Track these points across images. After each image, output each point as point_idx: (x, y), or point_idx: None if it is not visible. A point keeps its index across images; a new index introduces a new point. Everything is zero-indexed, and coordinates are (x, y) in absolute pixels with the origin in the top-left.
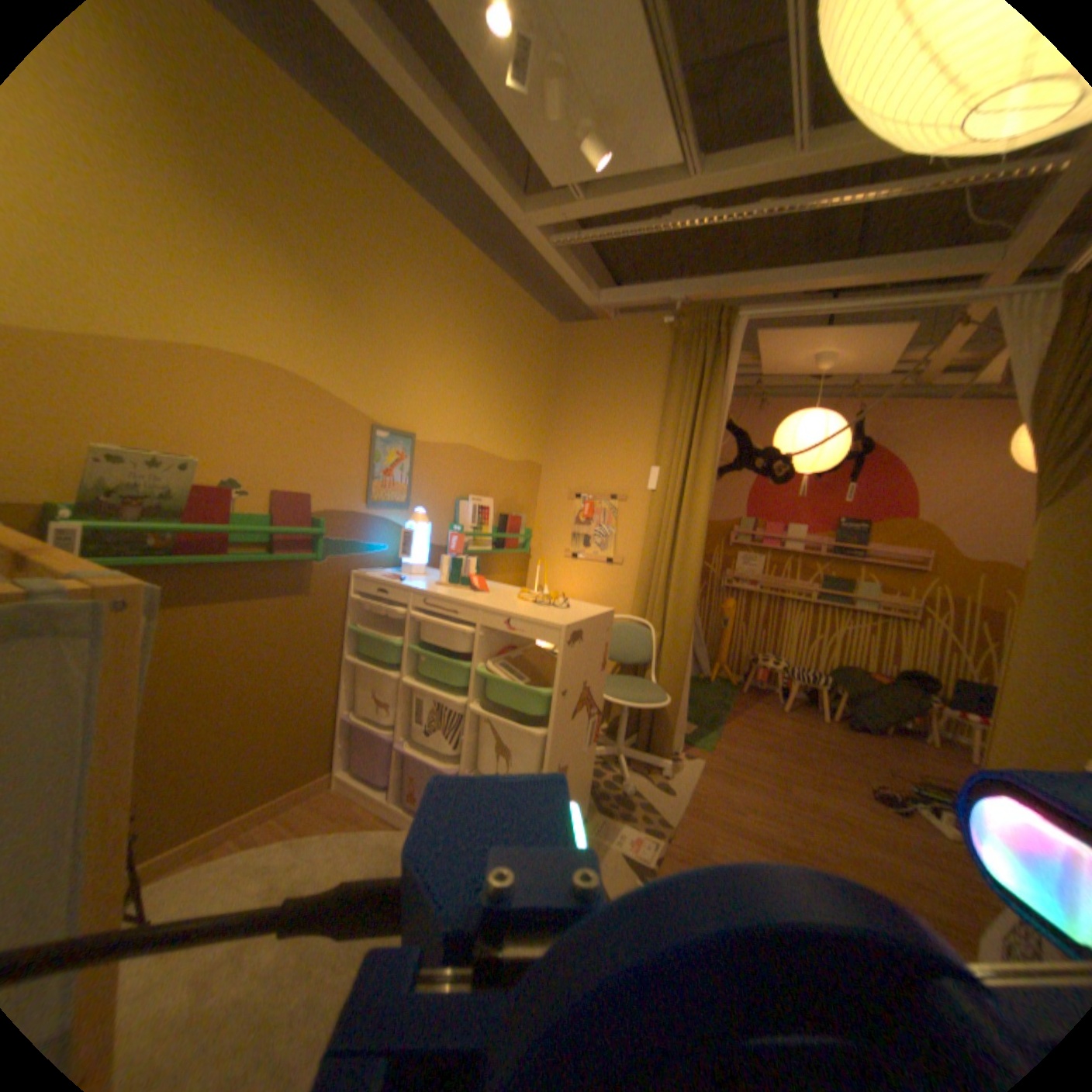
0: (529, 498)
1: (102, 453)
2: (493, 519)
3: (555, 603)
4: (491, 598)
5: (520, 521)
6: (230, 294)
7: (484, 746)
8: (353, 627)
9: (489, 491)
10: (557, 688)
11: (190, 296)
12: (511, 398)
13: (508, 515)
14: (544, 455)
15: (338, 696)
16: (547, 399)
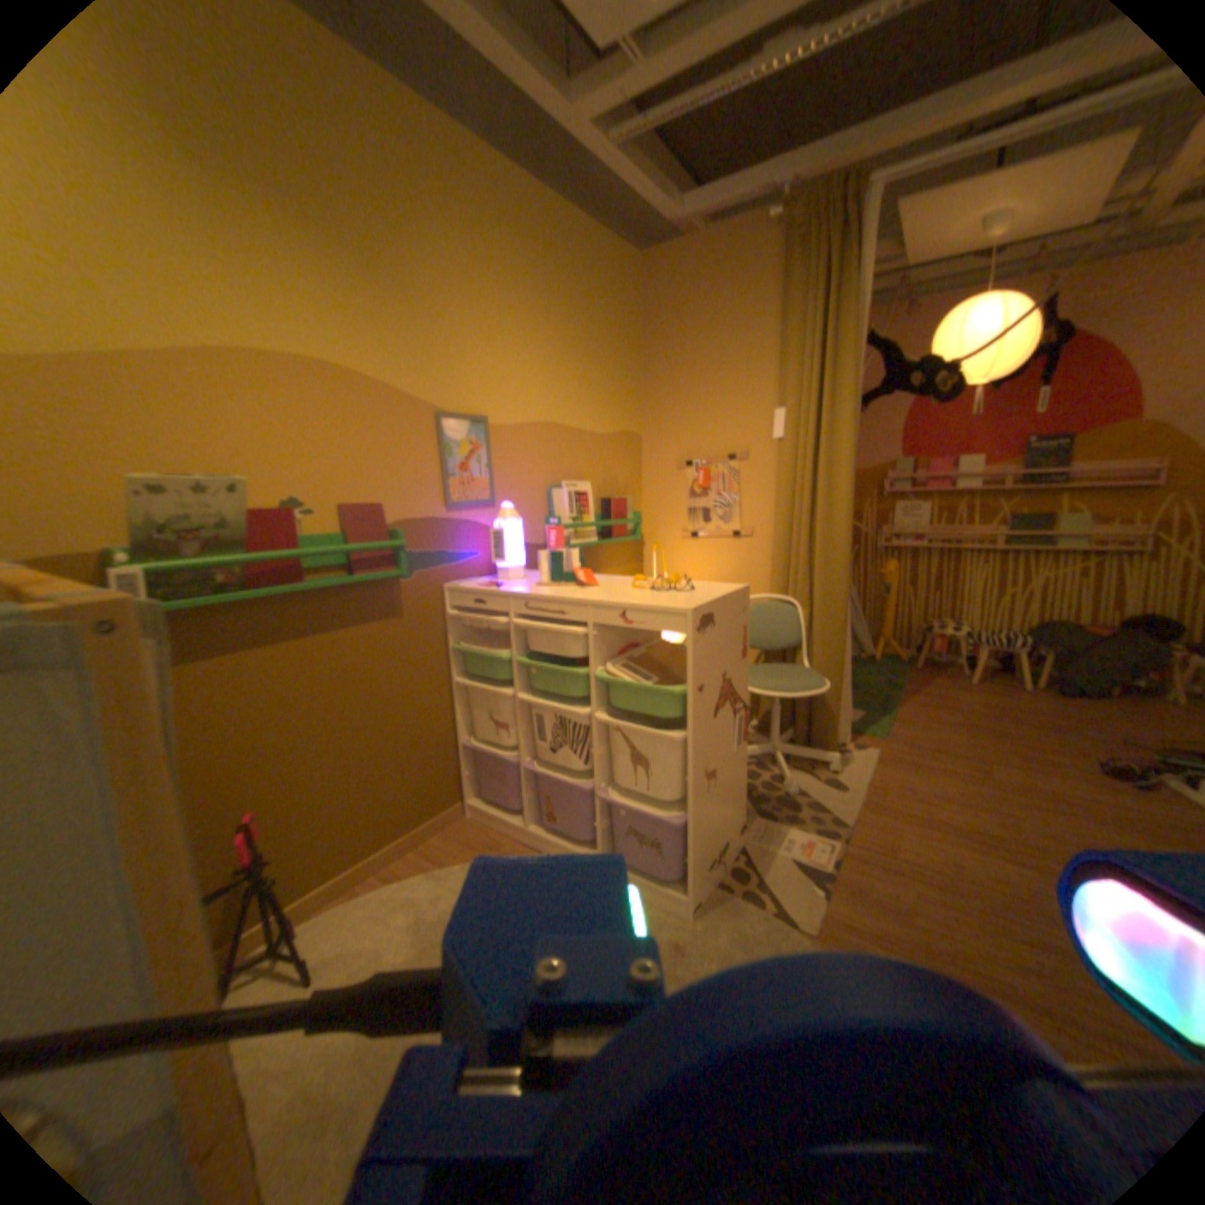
0: (632, 475)
1: (138, 483)
2: (593, 505)
3: (676, 587)
4: (601, 591)
5: (626, 503)
6: (240, 275)
7: (618, 756)
8: (456, 645)
9: (583, 473)
10: (691, 682)
11: (196, 284)
12: (593, 356)
13: (610, 498)
14: (643, 420)
15: (454, 721)
16: (636, 351)
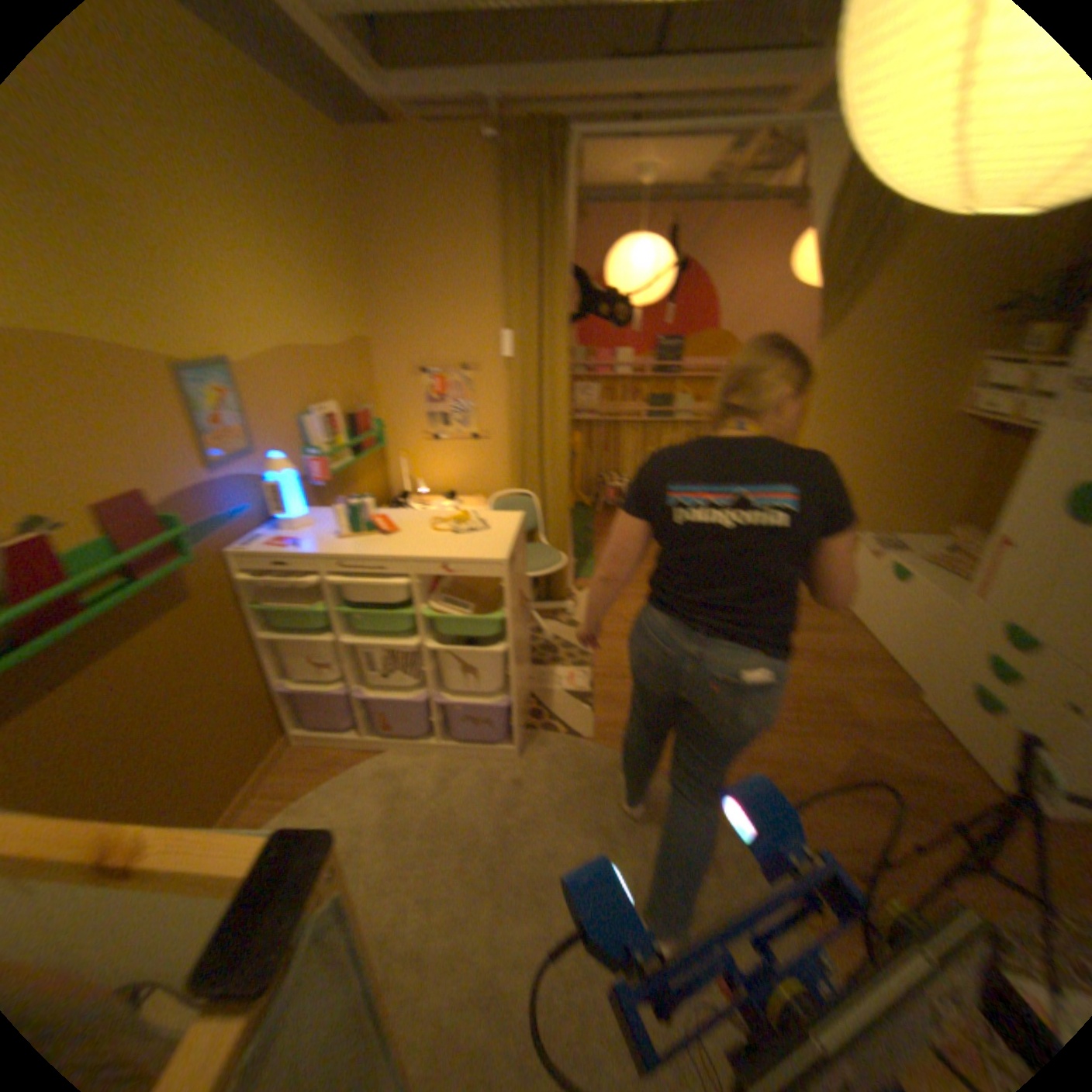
0: (371, 382)
1: None
2: (346, 424)
3: (470, 522)
4: (411, 539)
5: (372, 415)
6: None
7: (442, 665)
8: (254, 604)
9: (330, 392)
10: (507, 607)
11: None
12: (318, 262)
13: (359, 414)
14: (371, 324)
15: (265, 671)
16: (355, 249)
